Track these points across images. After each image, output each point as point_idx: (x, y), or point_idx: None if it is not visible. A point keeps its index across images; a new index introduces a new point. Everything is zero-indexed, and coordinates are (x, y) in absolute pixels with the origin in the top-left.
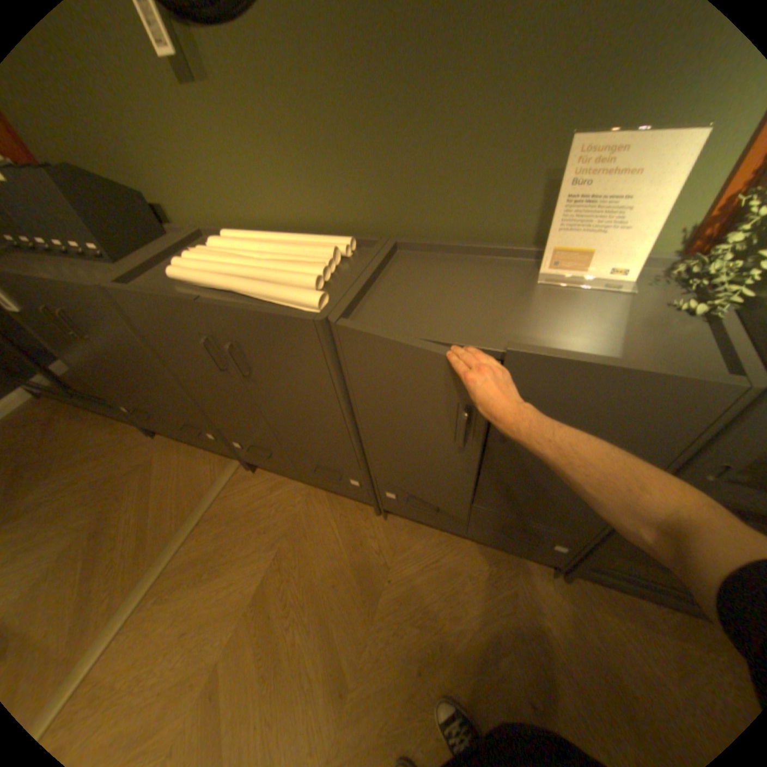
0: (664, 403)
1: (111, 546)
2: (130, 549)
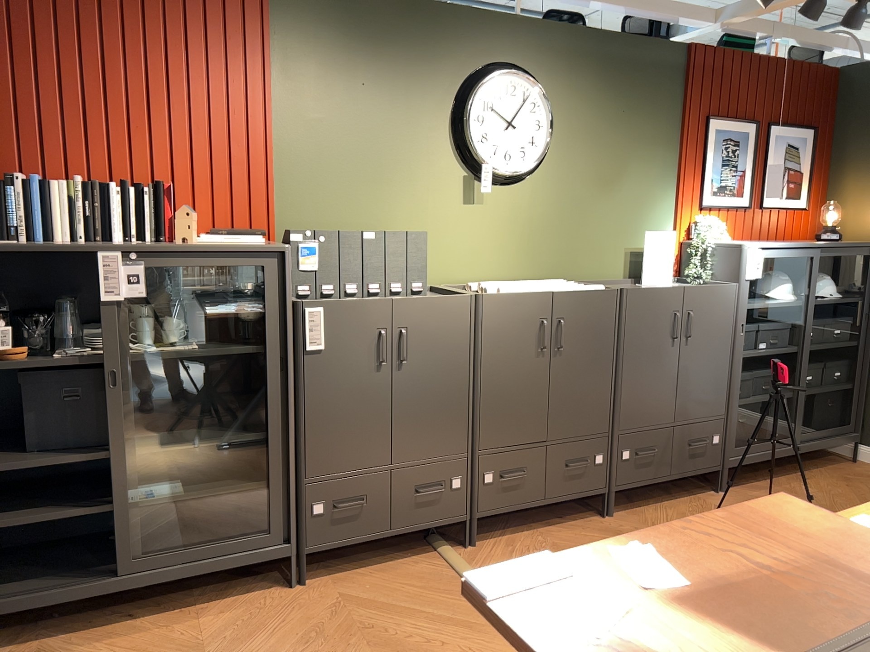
0: (724, 297)
1: (435, 646)
2: (459, 634)
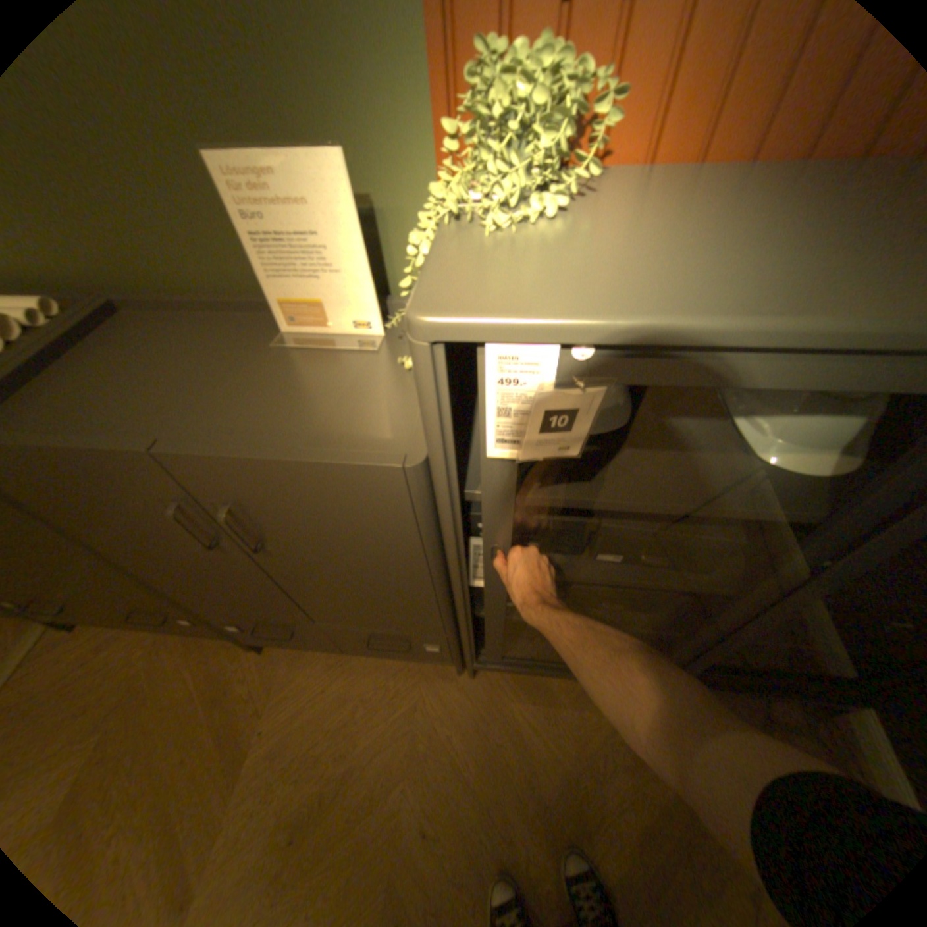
0: (354, 494)
1: None
2: None
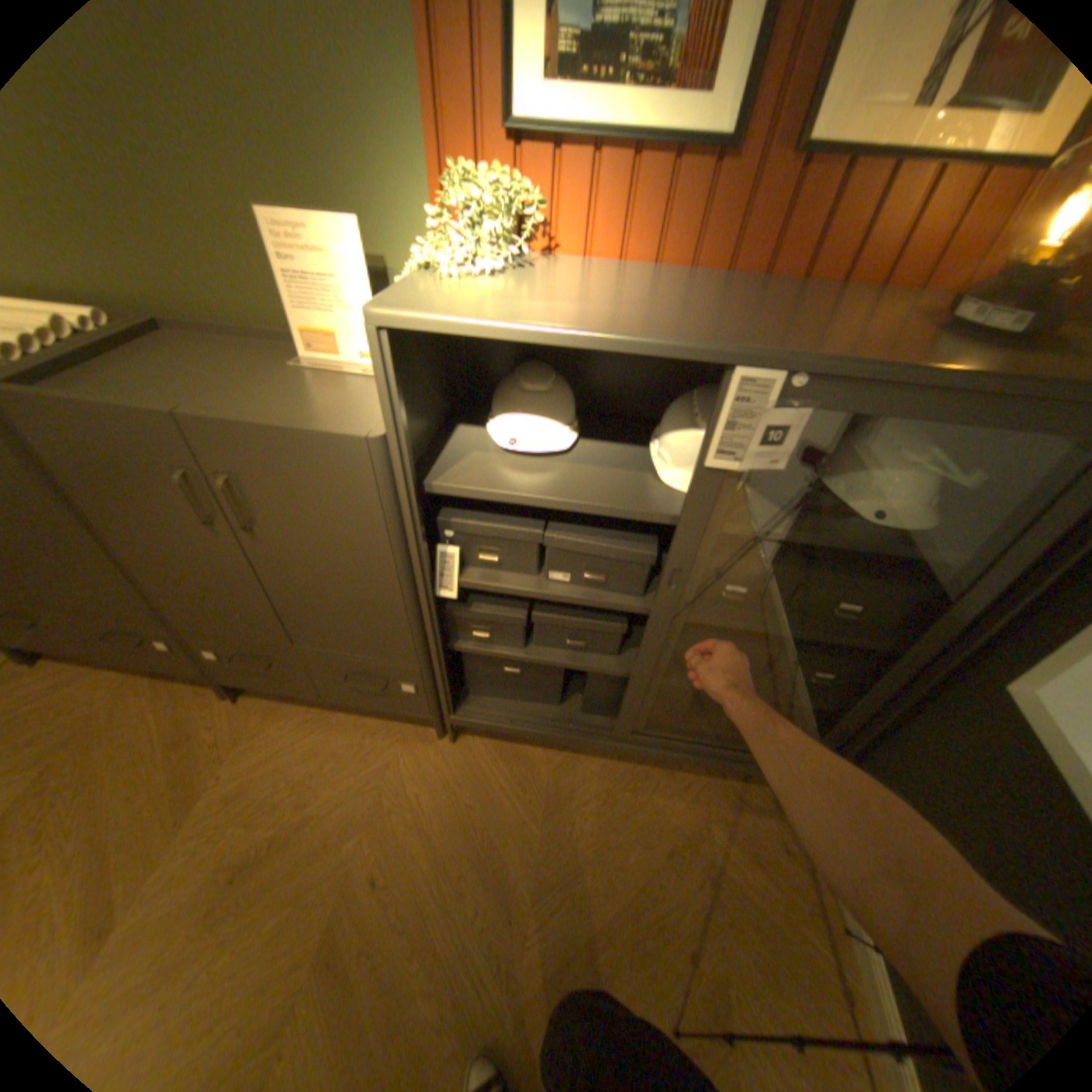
0: (330, 464)
1: None
2: None
